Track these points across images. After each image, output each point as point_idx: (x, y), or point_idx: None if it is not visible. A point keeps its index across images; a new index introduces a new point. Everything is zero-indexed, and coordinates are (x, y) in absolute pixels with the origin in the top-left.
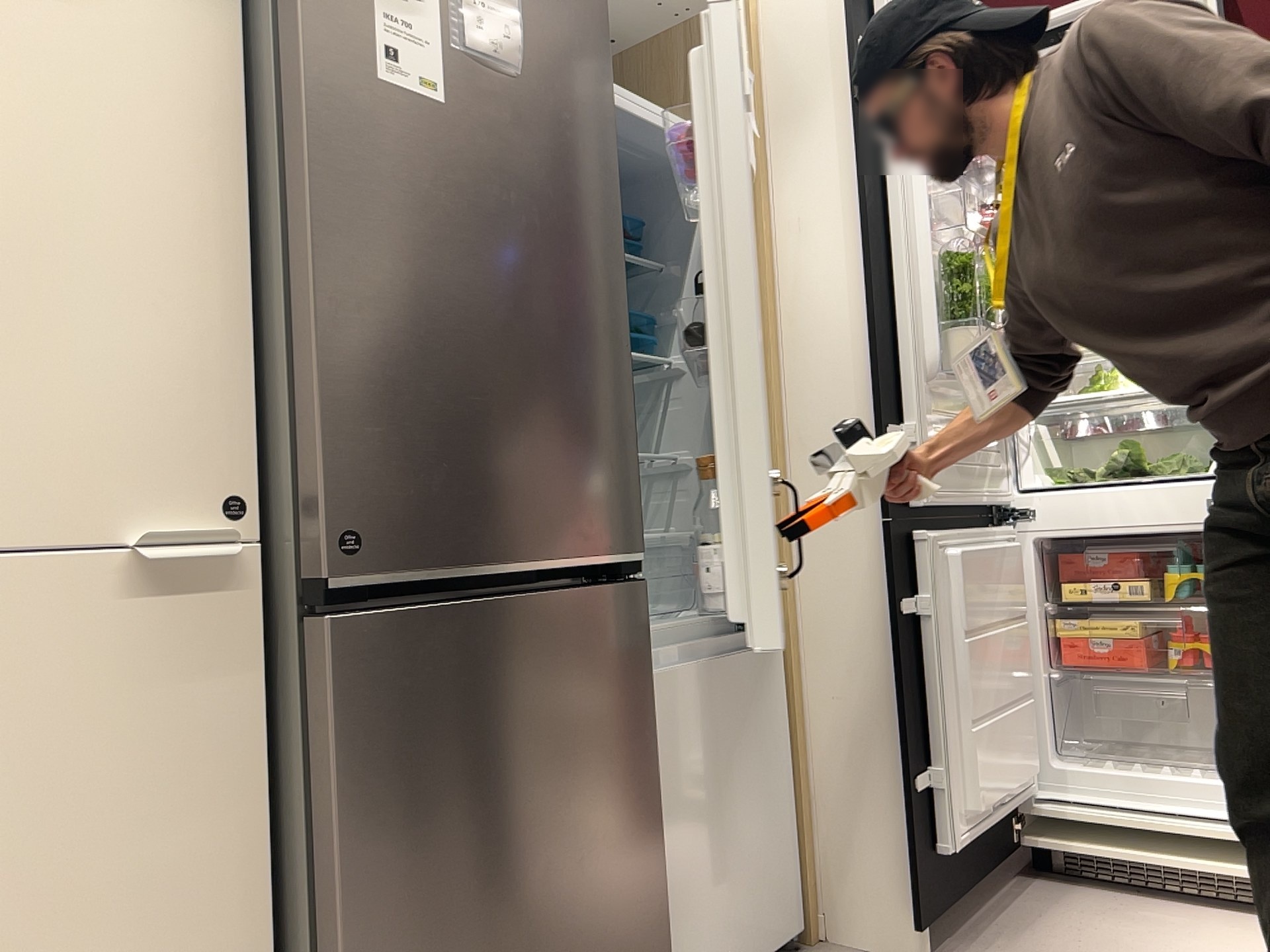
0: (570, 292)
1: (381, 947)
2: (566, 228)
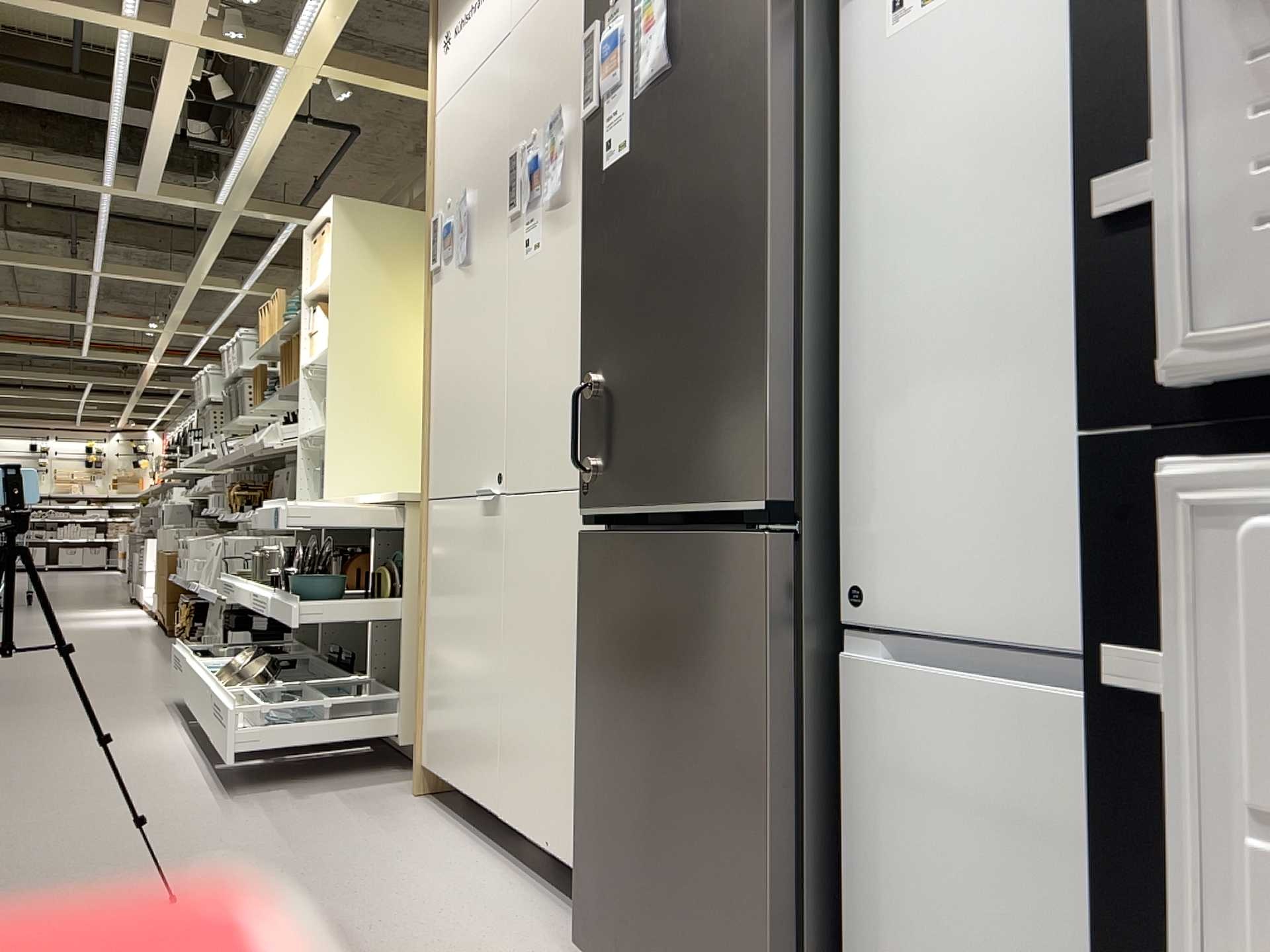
0: (706, 240)
1: (588, 746)
2: (707, 176)
